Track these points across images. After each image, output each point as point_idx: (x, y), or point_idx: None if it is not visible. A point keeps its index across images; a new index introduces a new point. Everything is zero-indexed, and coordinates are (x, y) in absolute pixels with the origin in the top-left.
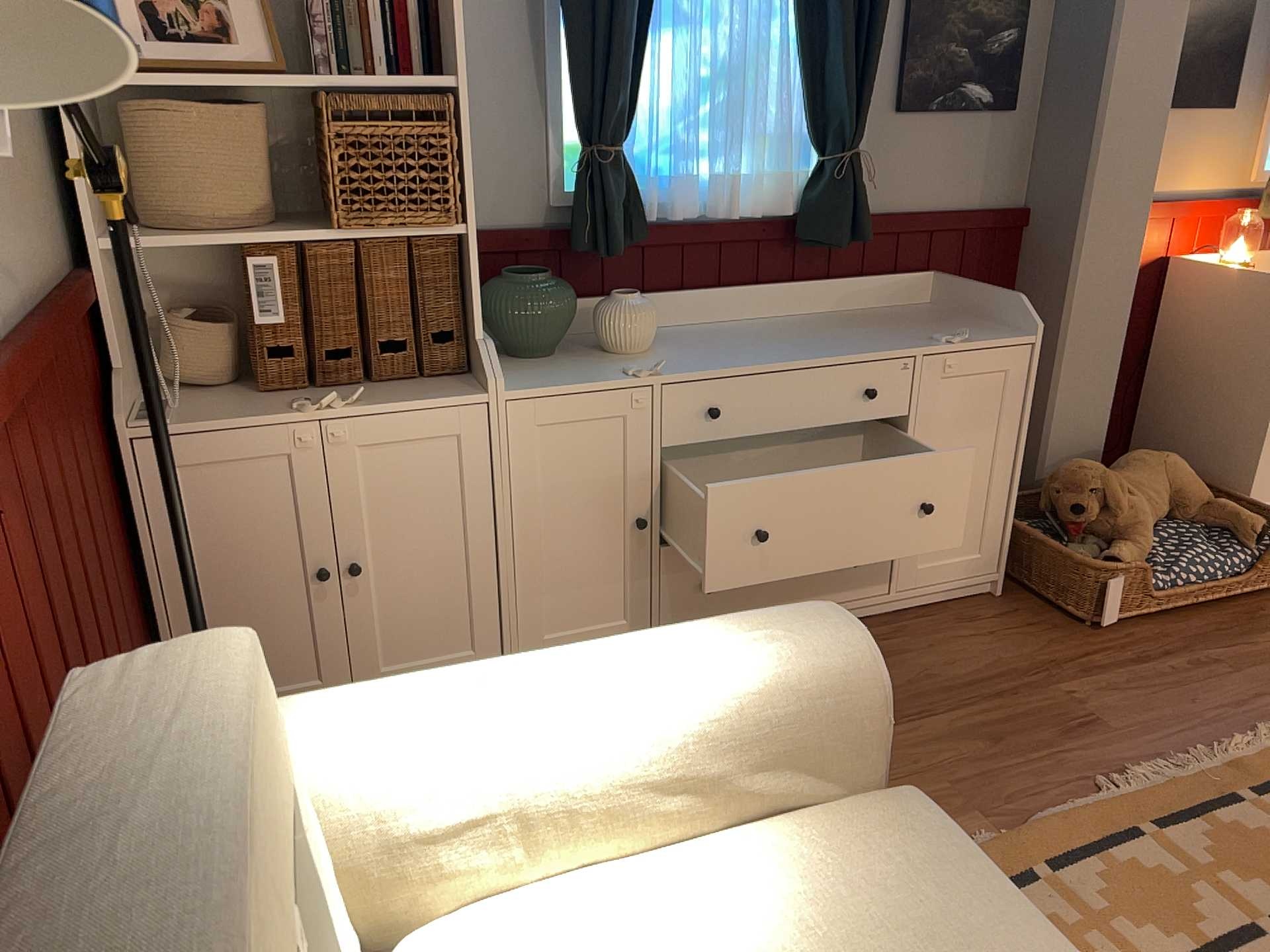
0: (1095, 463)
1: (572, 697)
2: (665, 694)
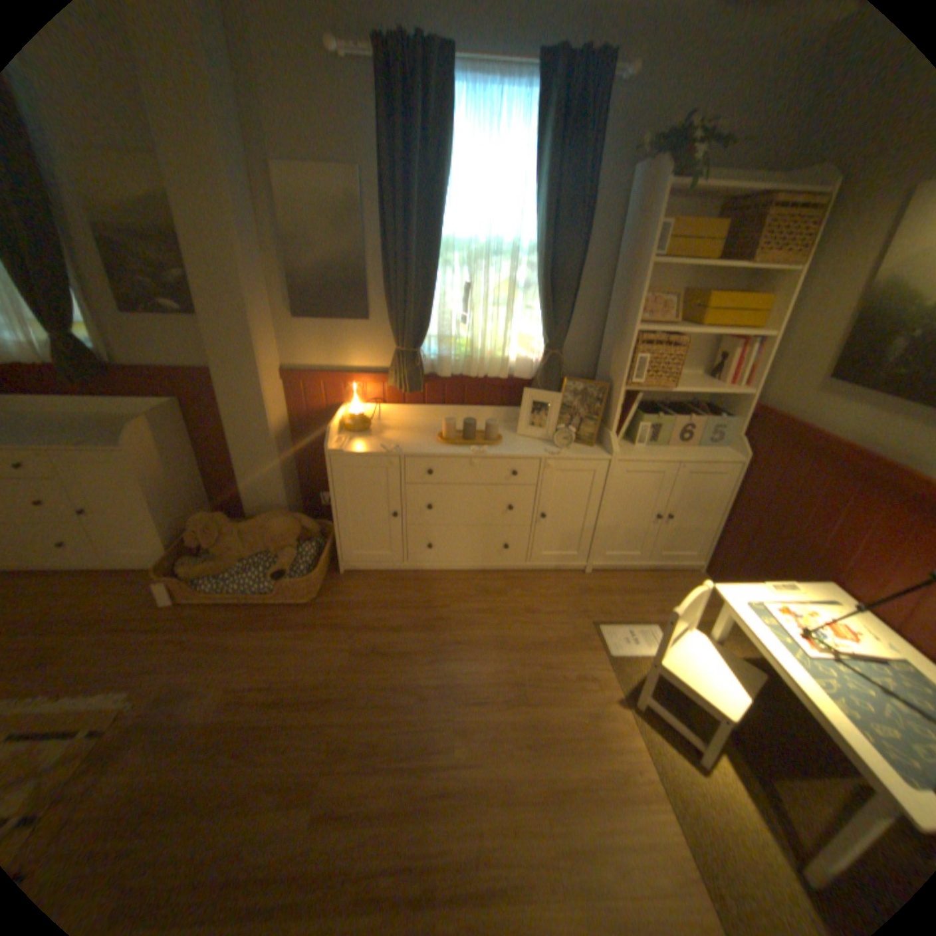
0: (212, 517)
1: None
2: None
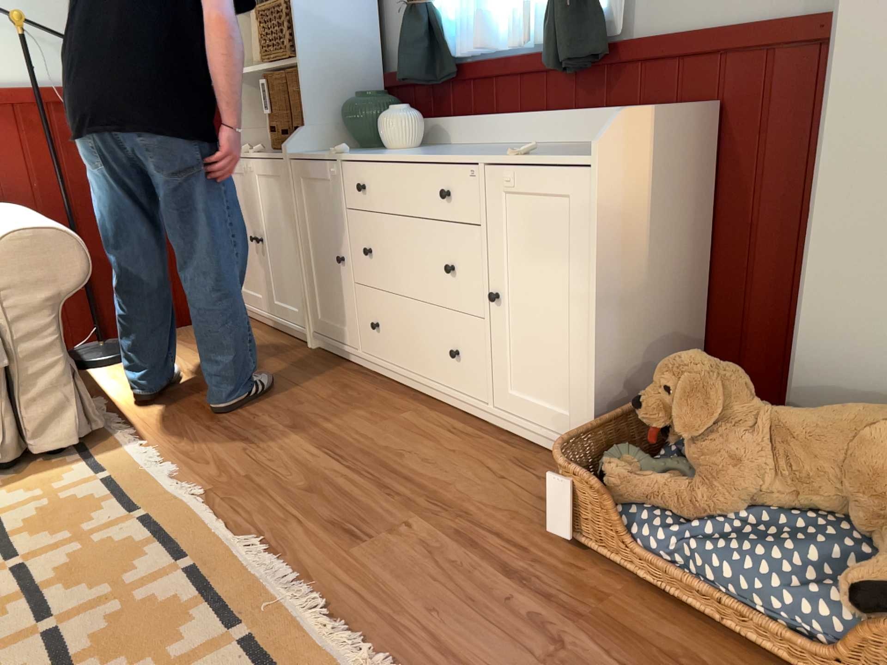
0: (717, 365)
1: None
2: None
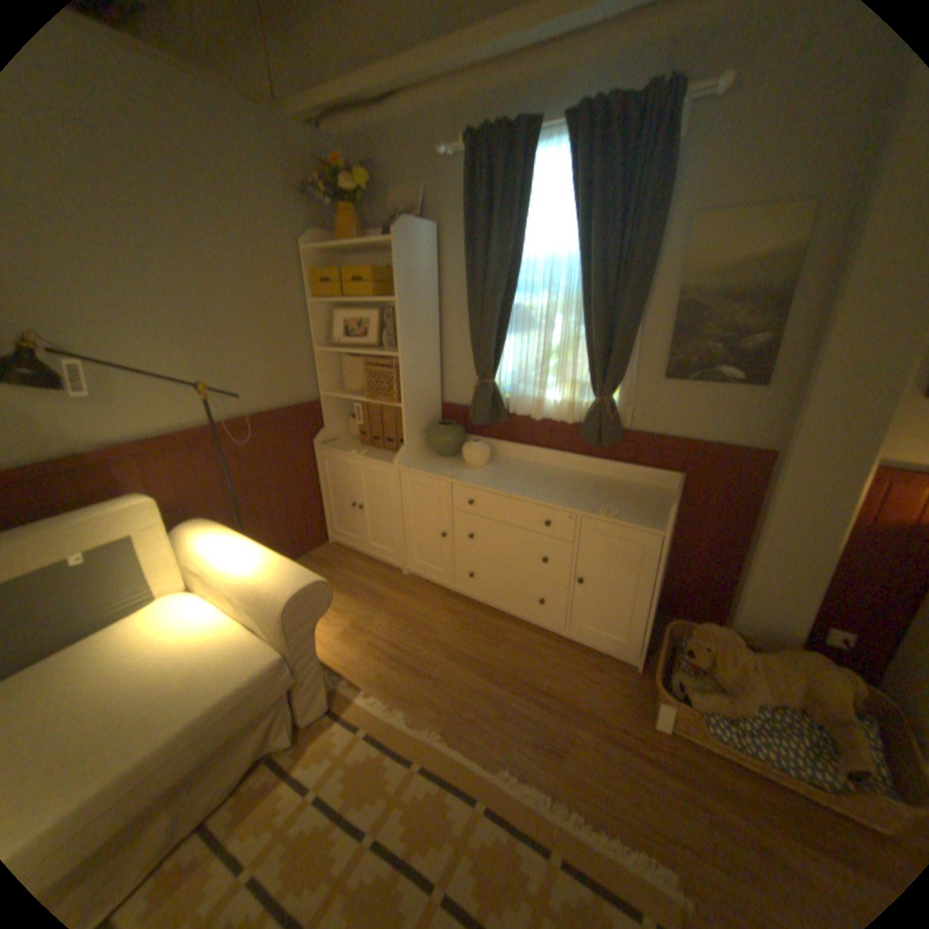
0: (730, 637)
1: (229, 560)
2: (240, 573)
